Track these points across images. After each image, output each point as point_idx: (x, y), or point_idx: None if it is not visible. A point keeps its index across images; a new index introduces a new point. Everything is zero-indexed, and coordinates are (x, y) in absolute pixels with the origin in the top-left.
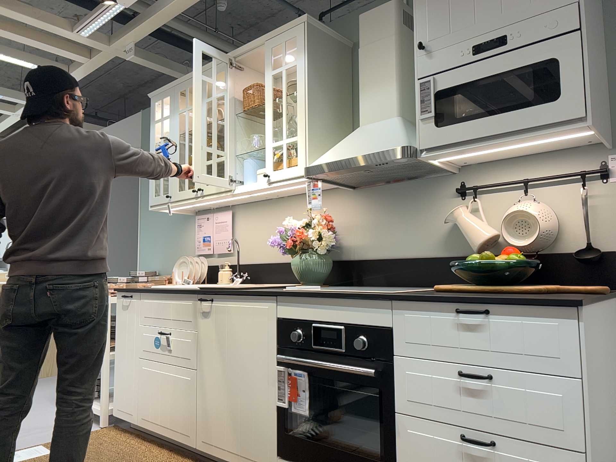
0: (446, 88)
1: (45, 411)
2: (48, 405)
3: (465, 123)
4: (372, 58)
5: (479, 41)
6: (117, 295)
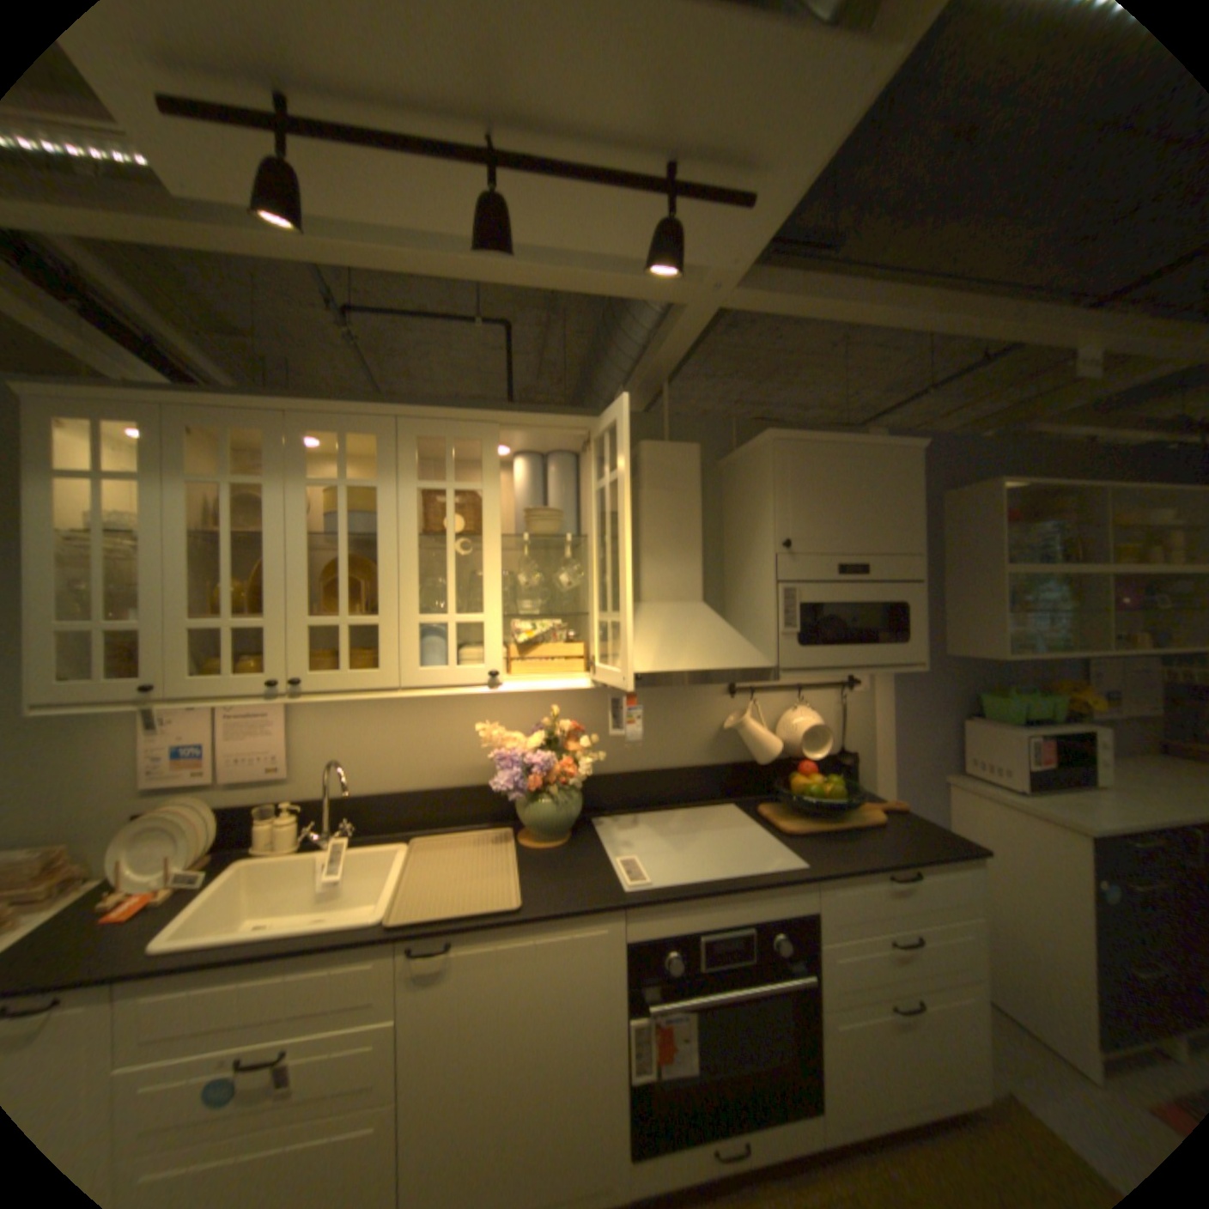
0: (812, 603)
1: None
2: None
3: (831, 648)
4: (668, 511)
5: (847, 562)
6: None
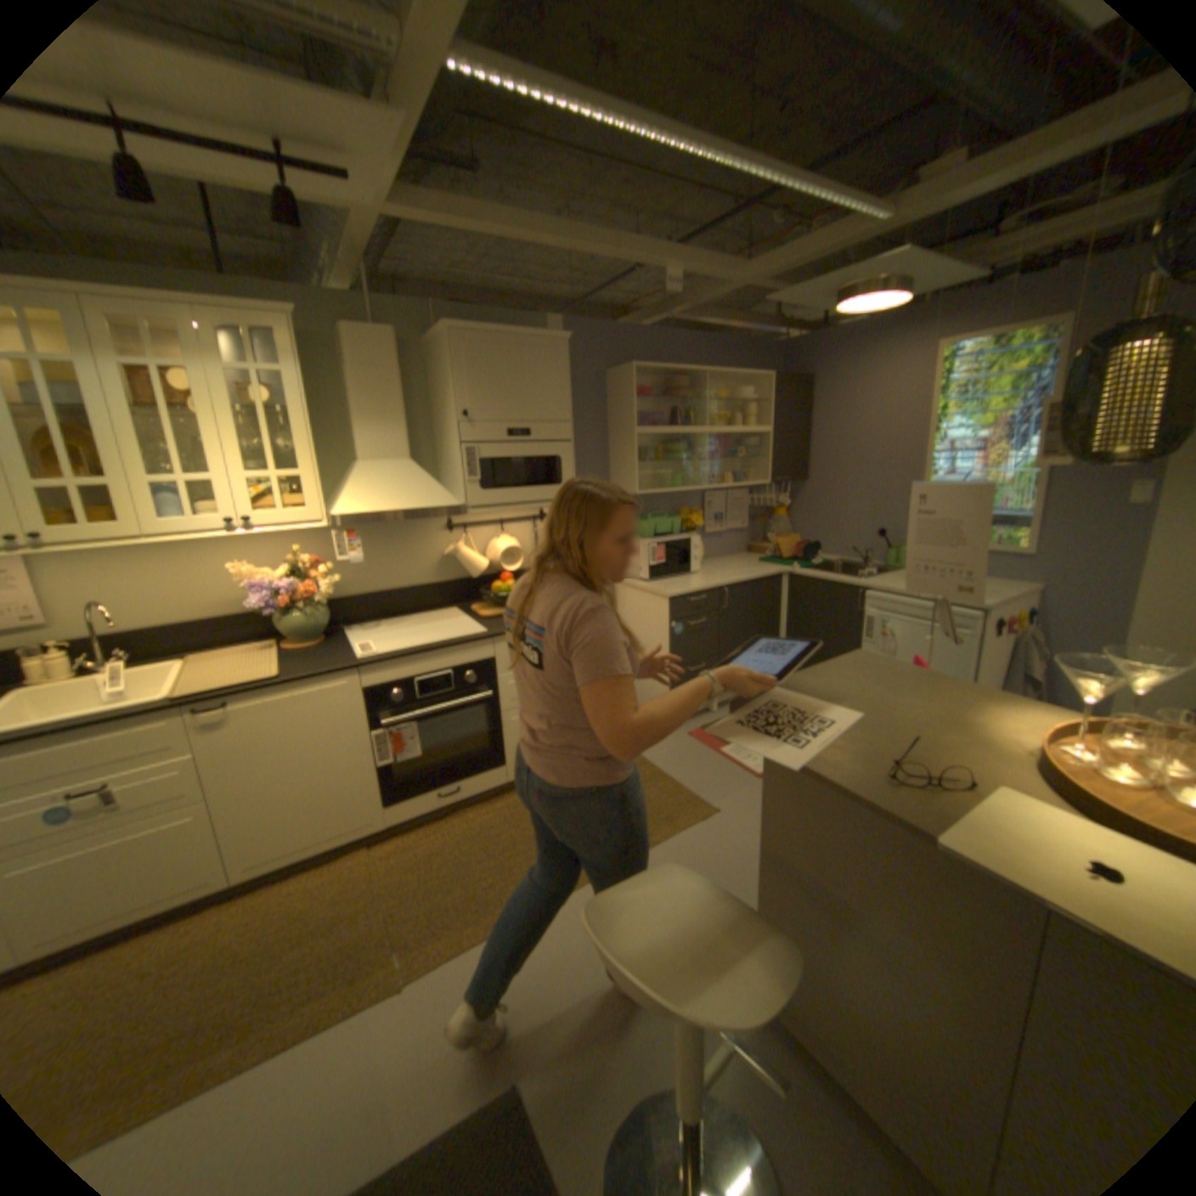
0: (489, 458)
1: None
2: None
3: (505, 490)
4: (372, 385)
5: (514, 427)
6: None
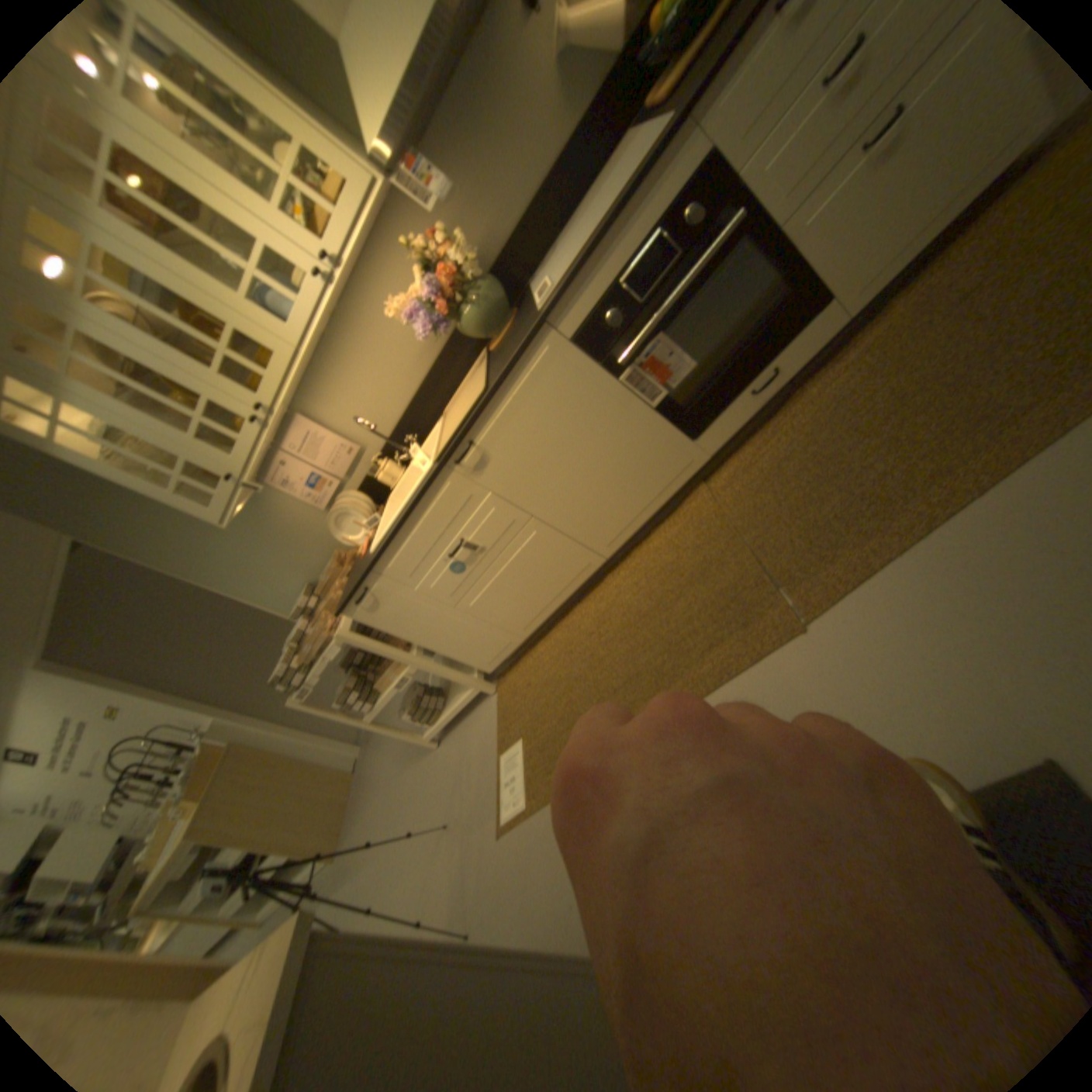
0: None
1: (427, 769)
2: (417, 768)
3: None
4: None
5: None
6: (349, 612)
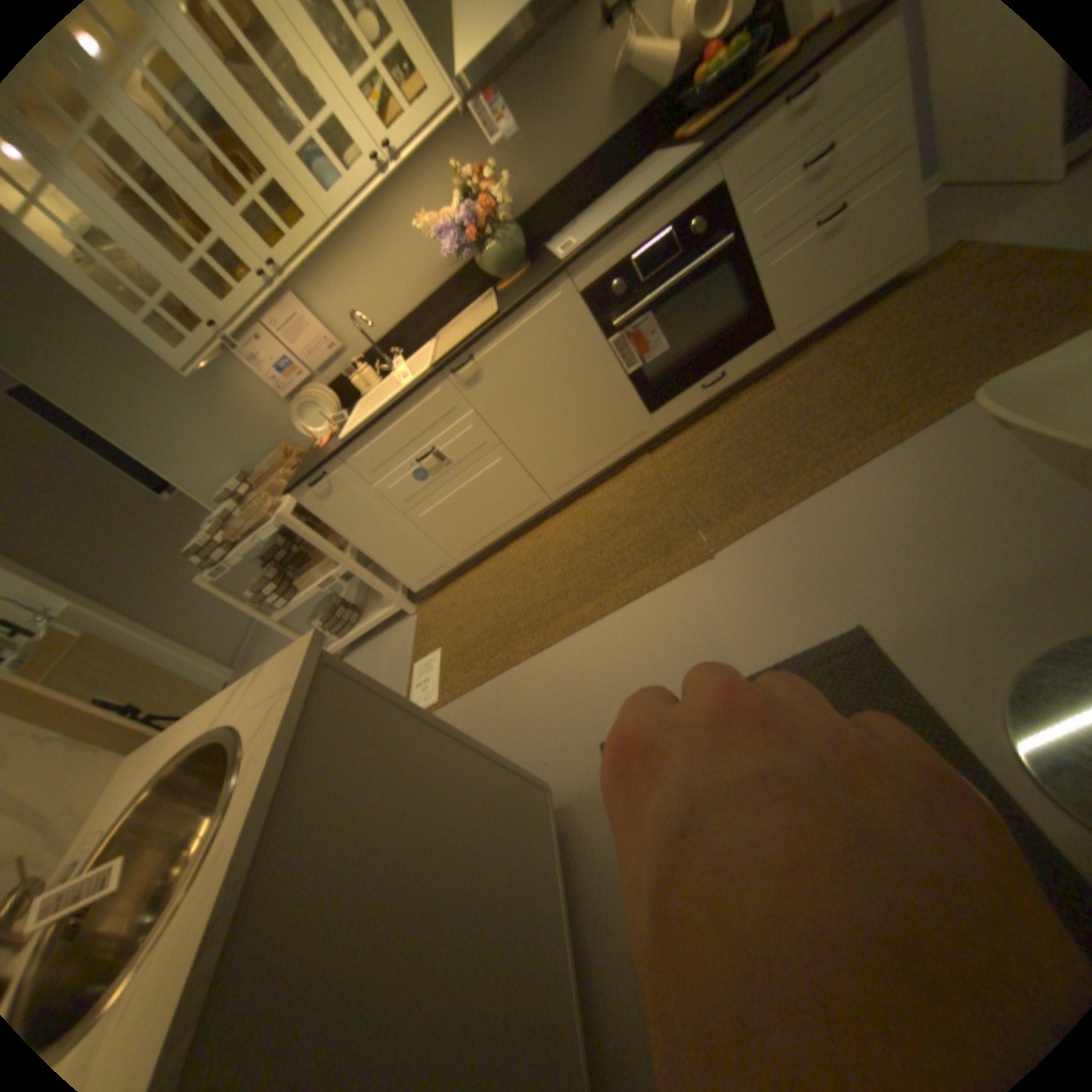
0: None
1: None
2: None
3: None
4: None
5: None
6: (295, 495)
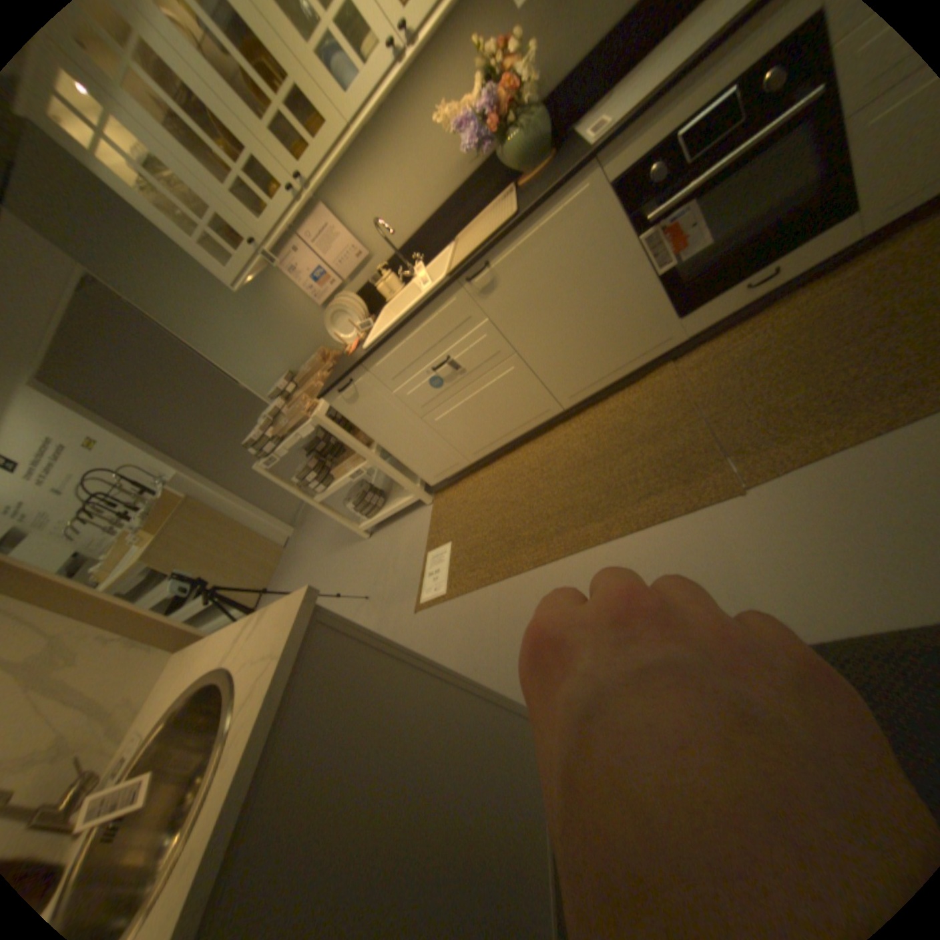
0: None
1: (355, 554)
2: (345, 552)
3: None
4: None
5: None
6: (327, 399)
